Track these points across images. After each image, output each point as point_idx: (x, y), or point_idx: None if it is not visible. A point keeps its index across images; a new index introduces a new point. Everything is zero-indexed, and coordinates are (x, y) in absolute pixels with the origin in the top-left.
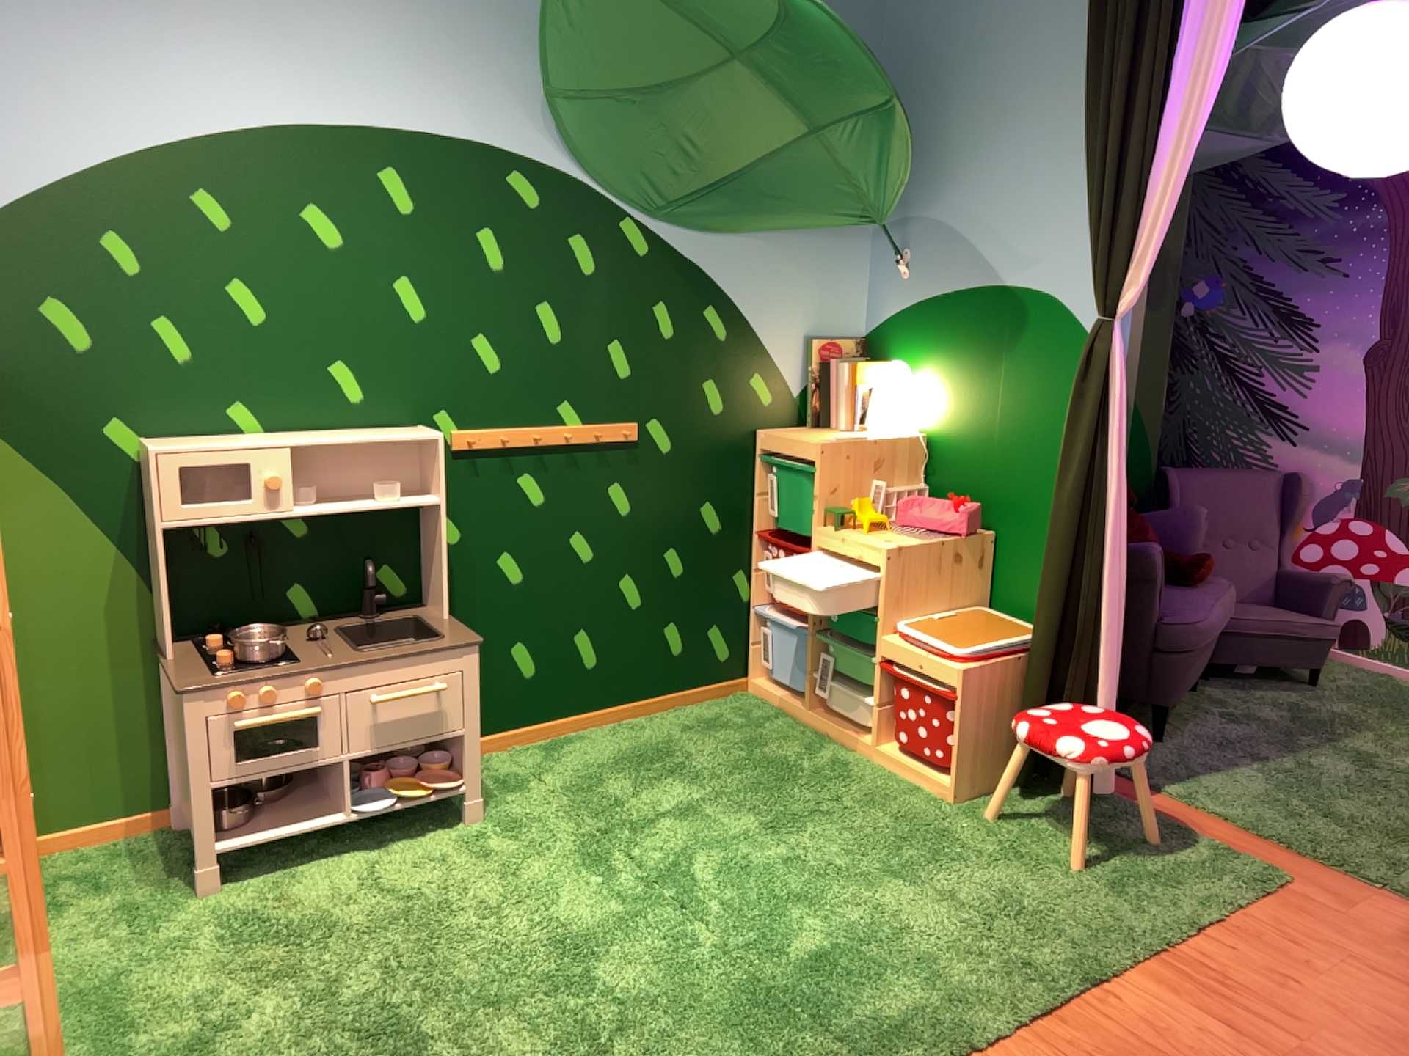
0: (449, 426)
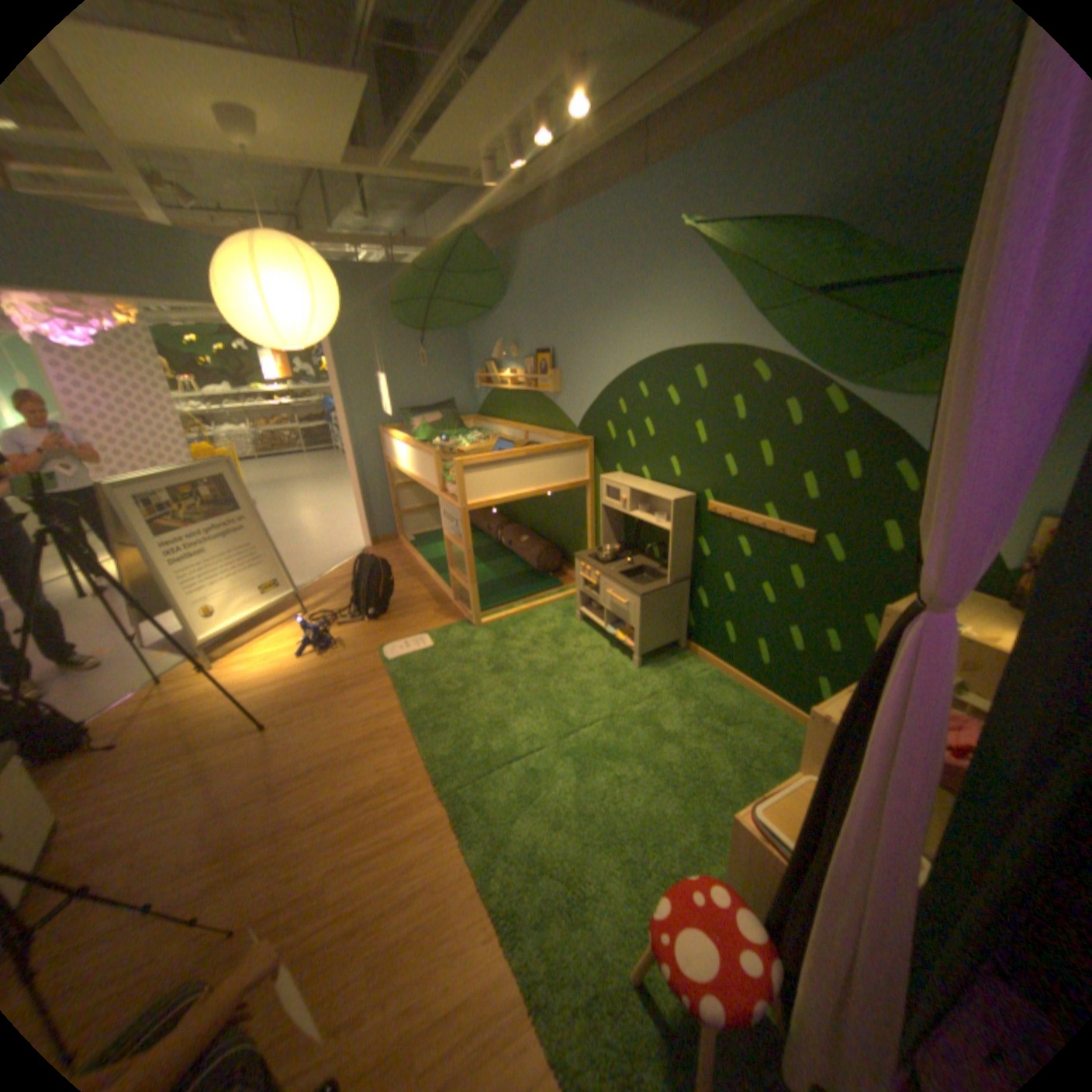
0: (709, 499)
